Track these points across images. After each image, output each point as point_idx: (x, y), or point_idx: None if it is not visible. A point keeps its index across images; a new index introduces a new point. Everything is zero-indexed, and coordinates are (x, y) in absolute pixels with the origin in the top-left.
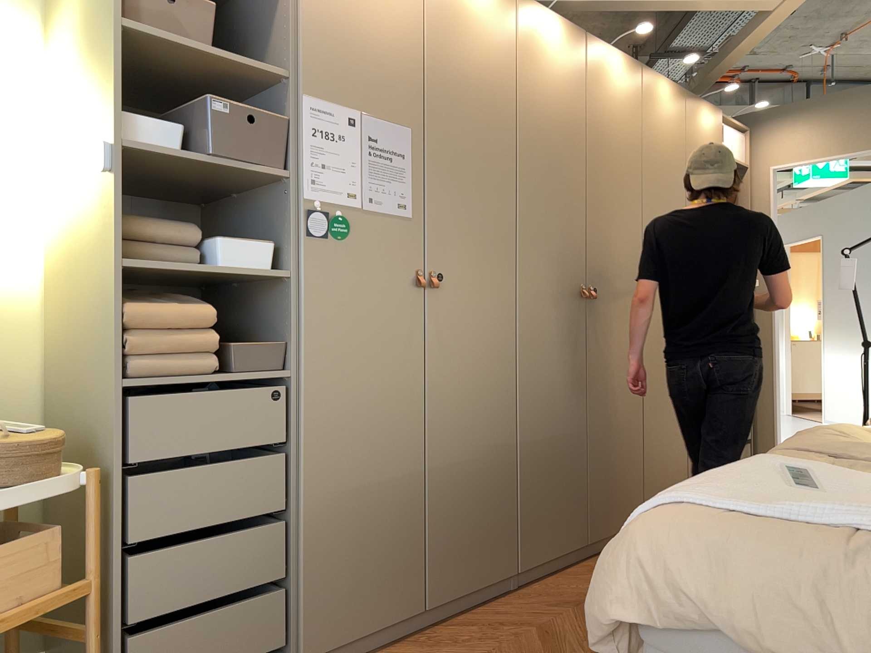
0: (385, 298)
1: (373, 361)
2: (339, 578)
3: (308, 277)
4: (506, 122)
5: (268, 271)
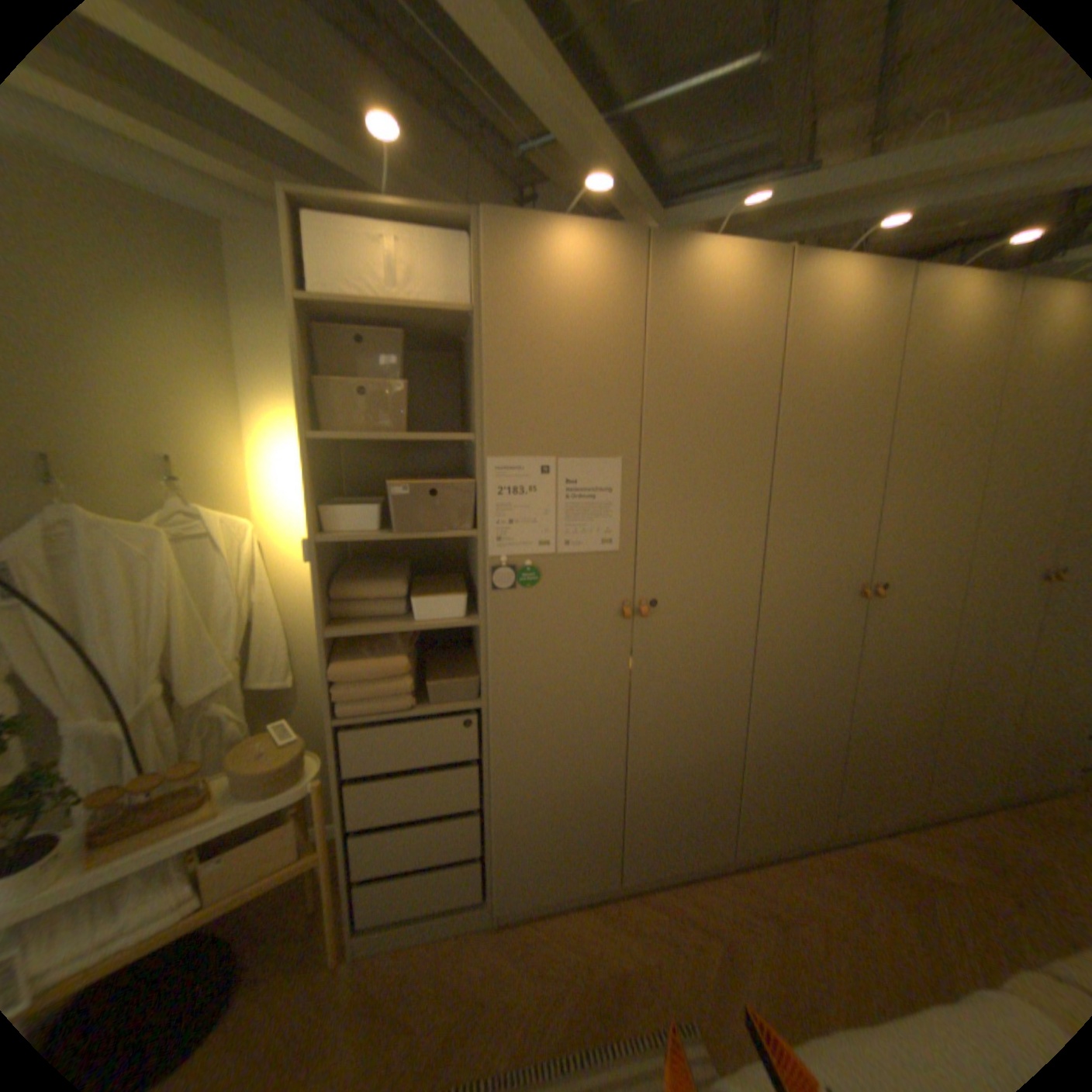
0: (582, 633)
1: (567, 690)
2: (530, 862)
3: (494, 626)
4: (756, 421)
5: (459, 622)
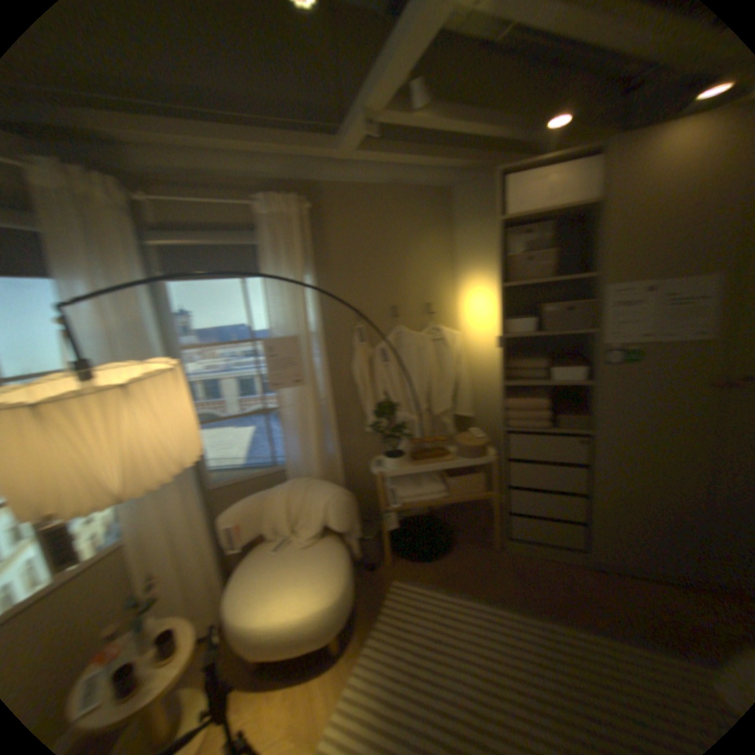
0: (676, 395)
1: (660, 432)
2: (624, 537)
3: (607, 386)
4: None
5: (582, 382)
